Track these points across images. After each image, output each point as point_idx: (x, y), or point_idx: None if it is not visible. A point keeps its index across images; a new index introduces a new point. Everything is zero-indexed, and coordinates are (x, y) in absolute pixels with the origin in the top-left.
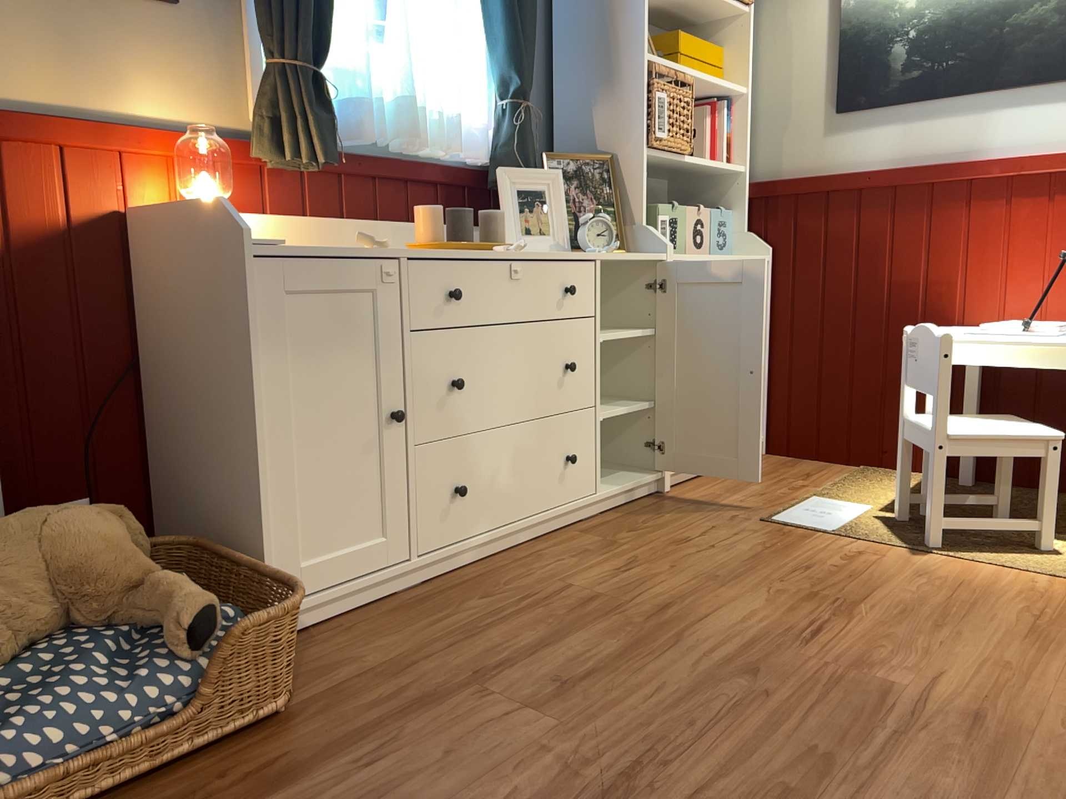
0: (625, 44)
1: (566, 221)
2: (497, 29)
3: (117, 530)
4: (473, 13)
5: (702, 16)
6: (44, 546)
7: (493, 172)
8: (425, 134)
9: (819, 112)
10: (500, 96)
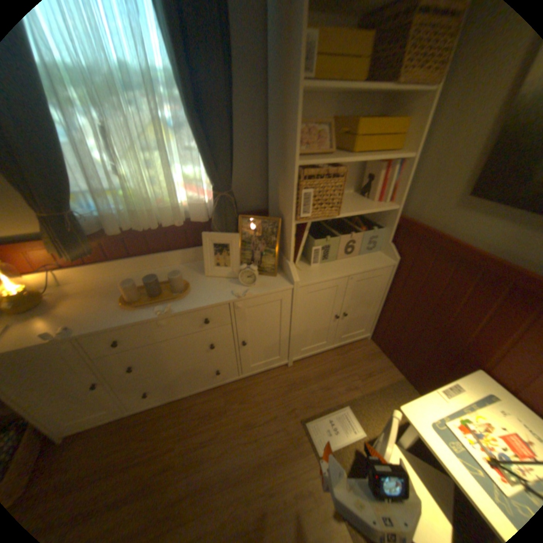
0: (290, 150)
1: (238, 262)
2: (199, 149)
3: None
4: (188, 136)
5: (399, 91)
6: None
7: (212, 225)
8: (167, 211)
9: (461, 187)
10: (212, 185)
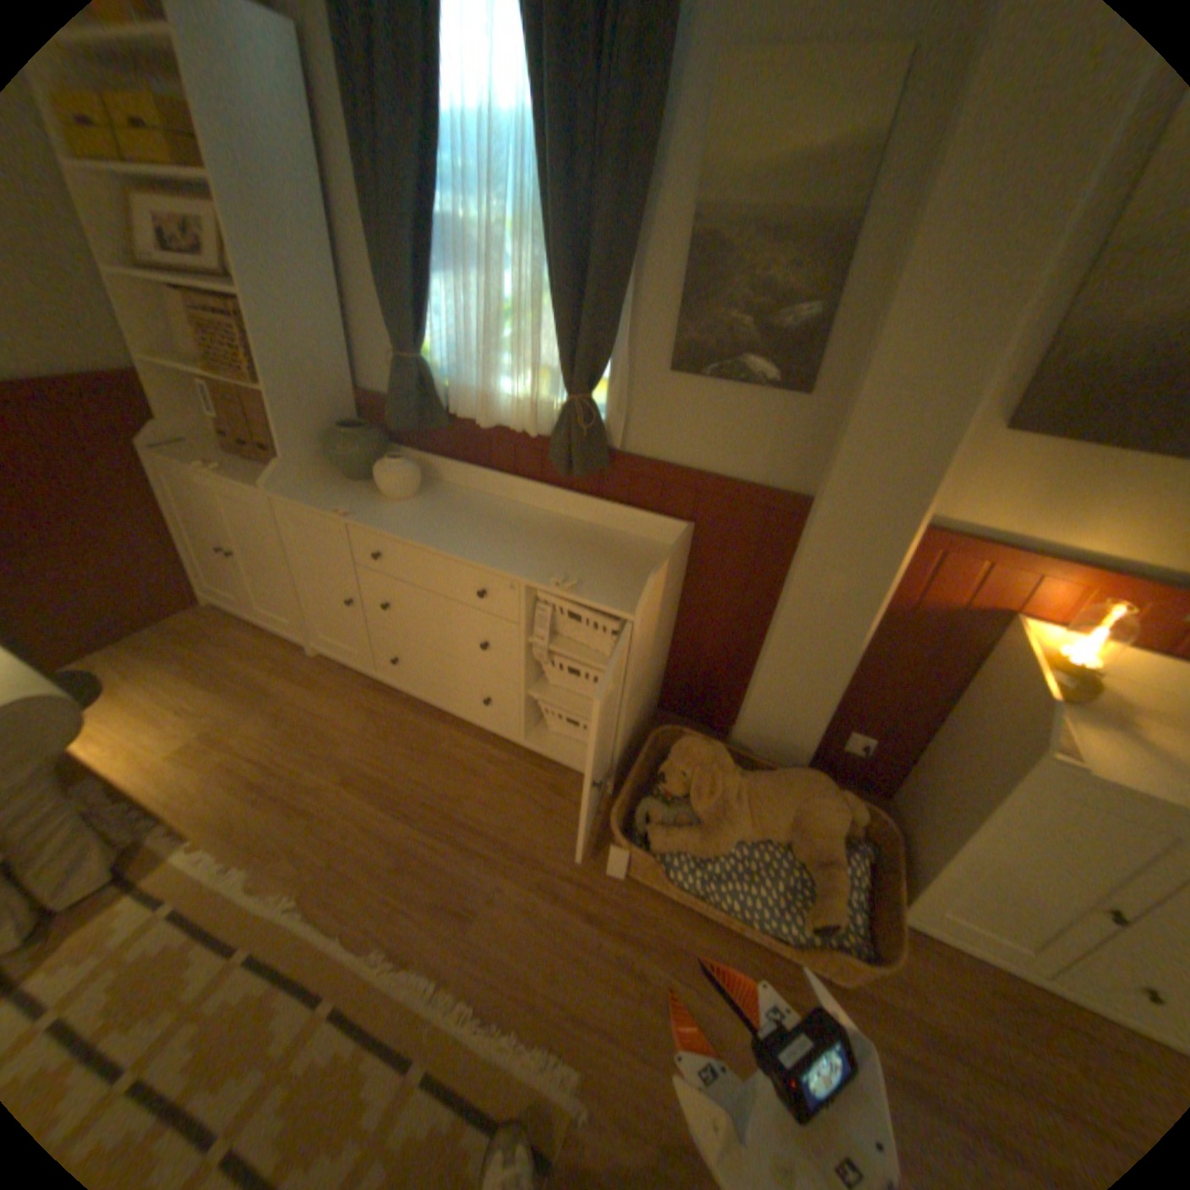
0: None
1: None
2: None
3: (844, 825)
4: None
5: None
6: (803, 810)
7: None
8: None
9: None
10: None
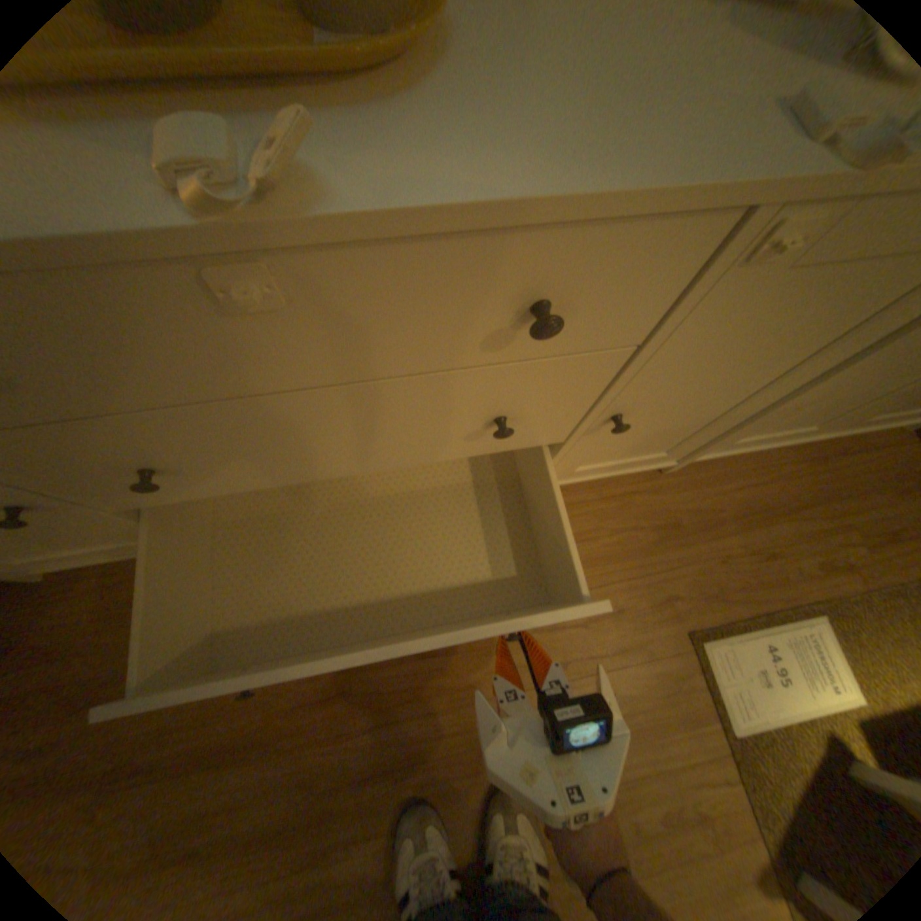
0: None
1: None
2: None
3: None
4: None
5: None
6: None
7: None
8: None
9: None
10: None
